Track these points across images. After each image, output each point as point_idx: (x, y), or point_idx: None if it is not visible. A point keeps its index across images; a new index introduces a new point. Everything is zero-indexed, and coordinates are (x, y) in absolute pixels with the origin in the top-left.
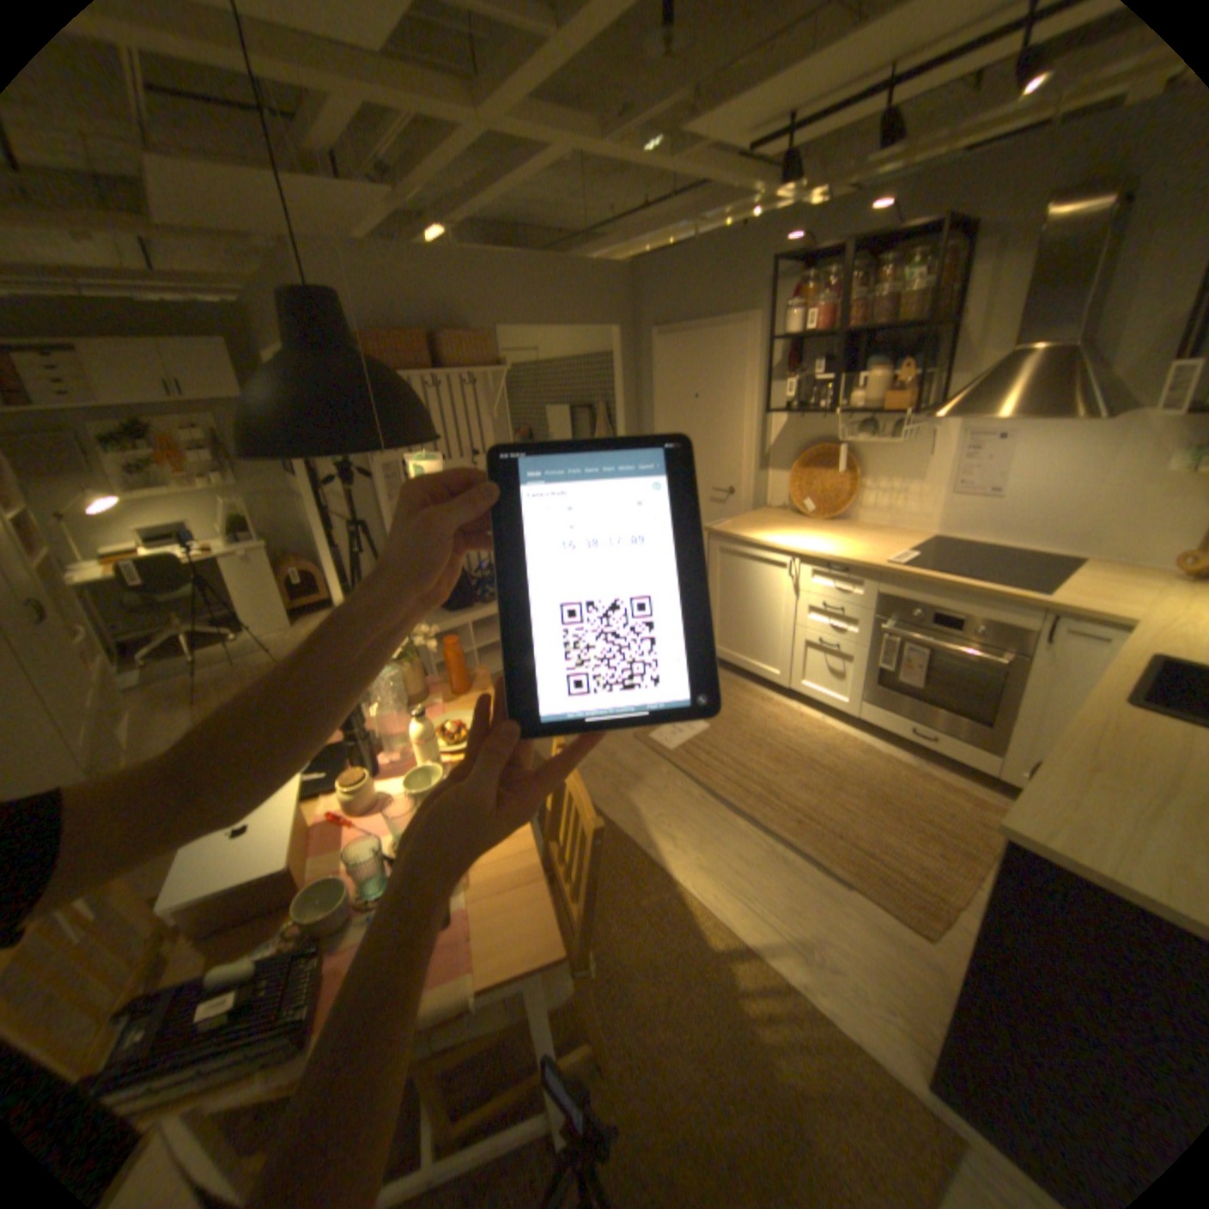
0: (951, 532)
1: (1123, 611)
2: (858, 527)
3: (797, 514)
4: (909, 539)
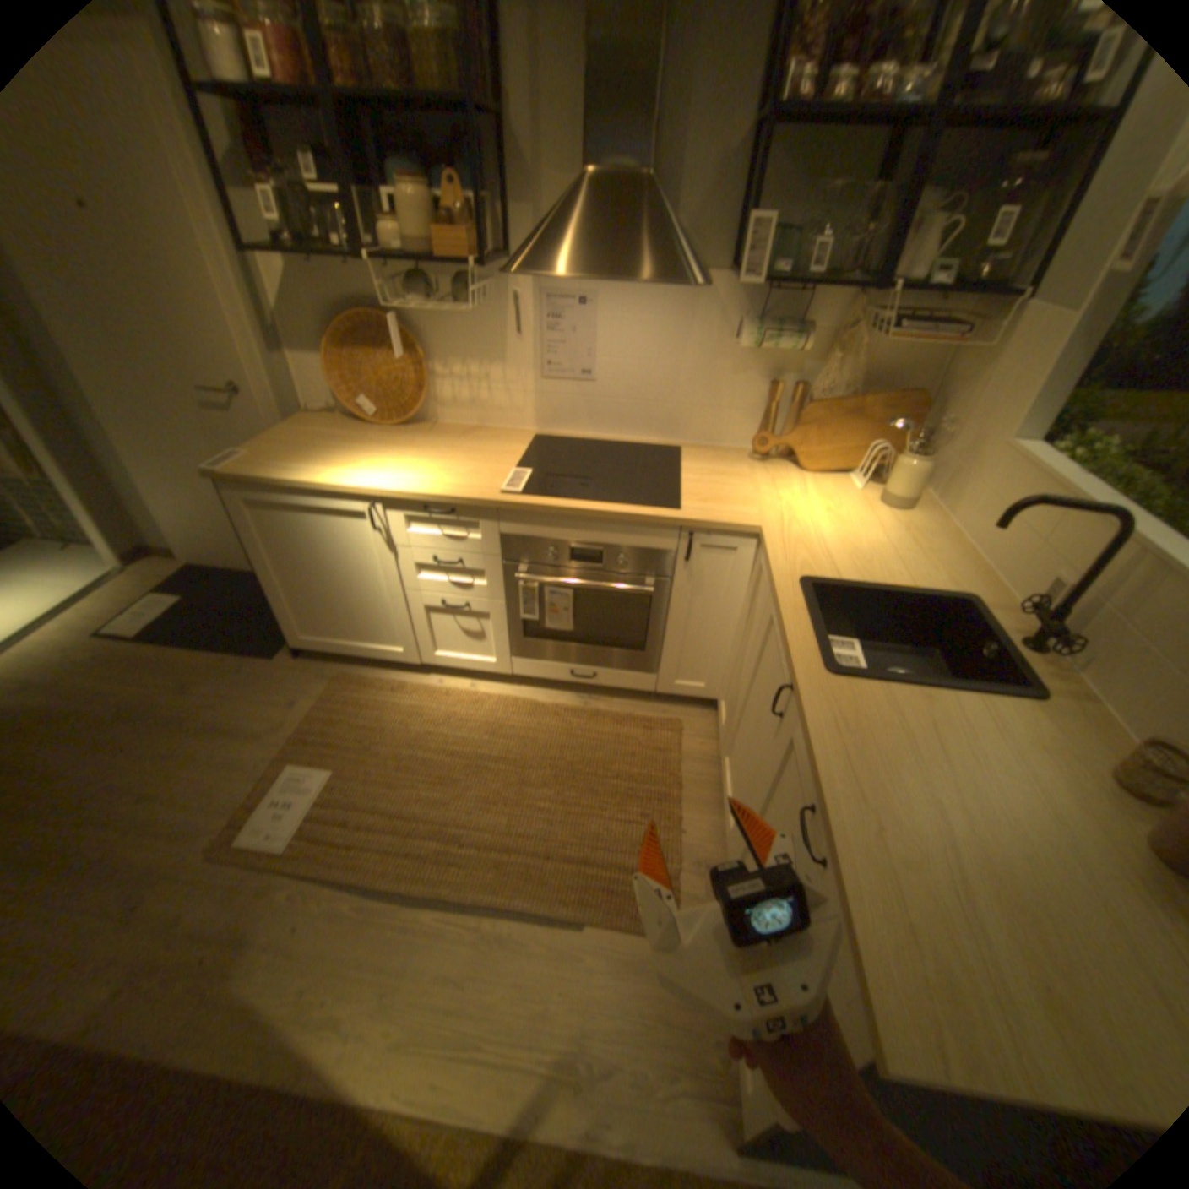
0: (551, 426)
1: (743, 516)
2: (444, 431)
3: (355, 418)
4: (511, 444)
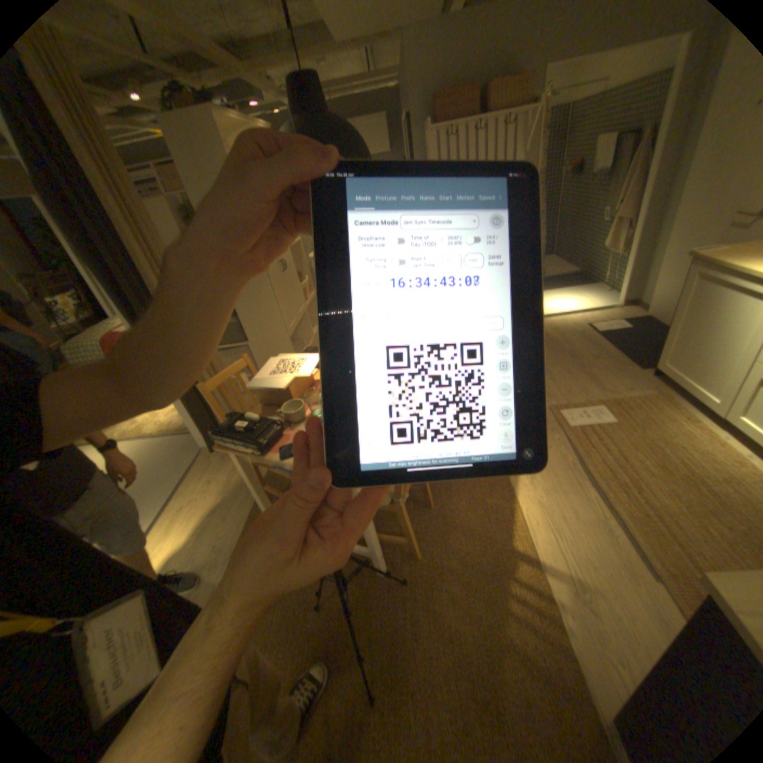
0: None
1: None
2: None
3: None
4: None
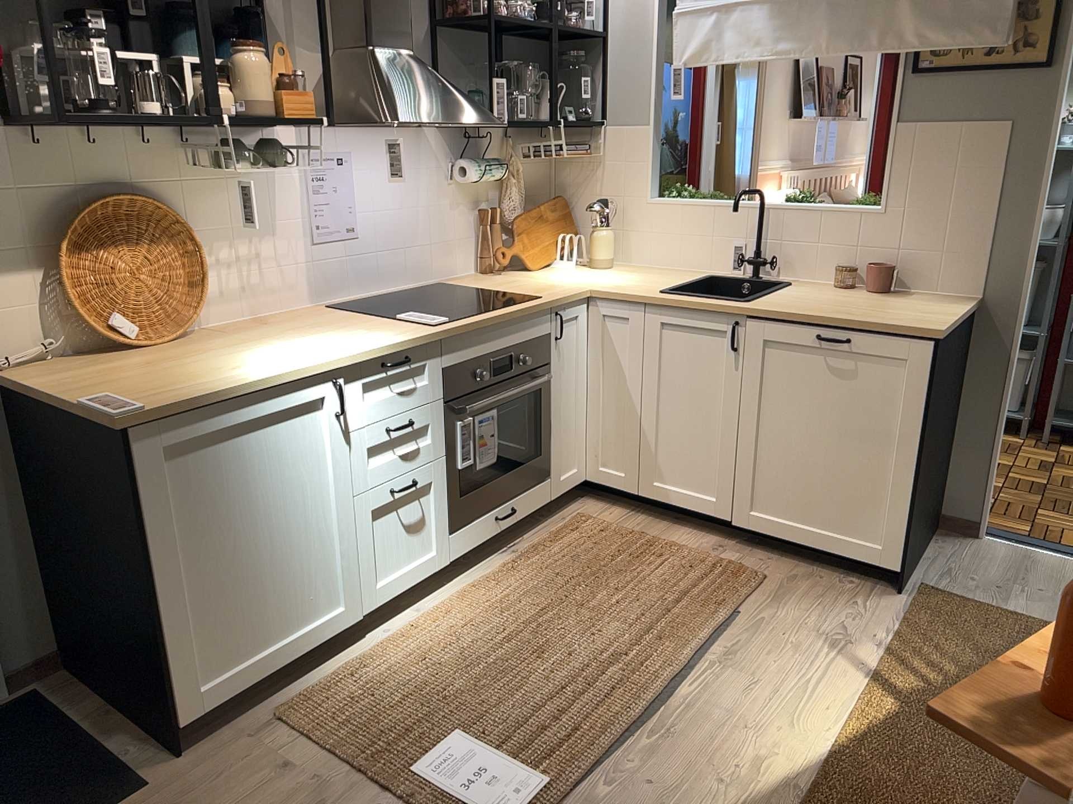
0: (325, 299)
1: (572, 289)
2: (241, 330)
3: (100, 355)
4: (330, 316)
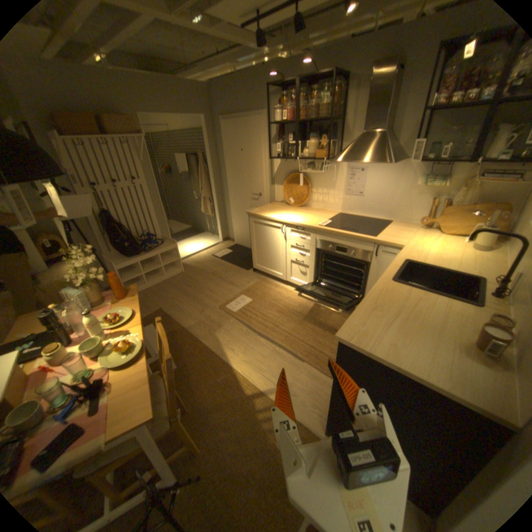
0: (345, 211)
1: (399, 242)
2: (310, 210)
3: (287, 205)
4: (329, 215)
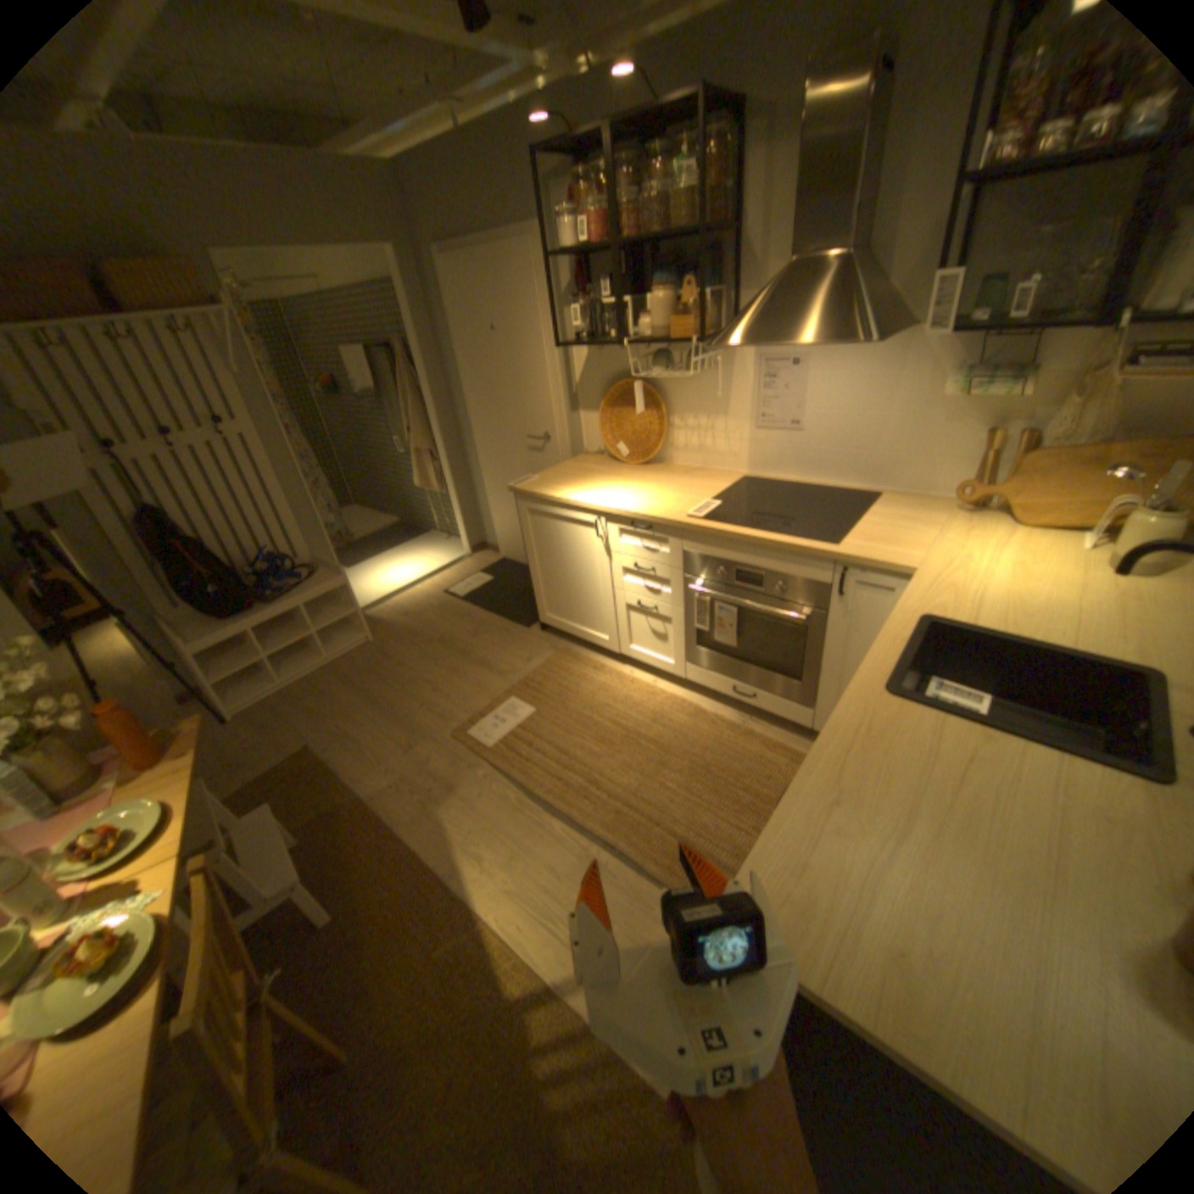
0: (759, 471)
1: (903, 558)
2: (670, 471)
3: (613, 460)
4: (717, 483)
